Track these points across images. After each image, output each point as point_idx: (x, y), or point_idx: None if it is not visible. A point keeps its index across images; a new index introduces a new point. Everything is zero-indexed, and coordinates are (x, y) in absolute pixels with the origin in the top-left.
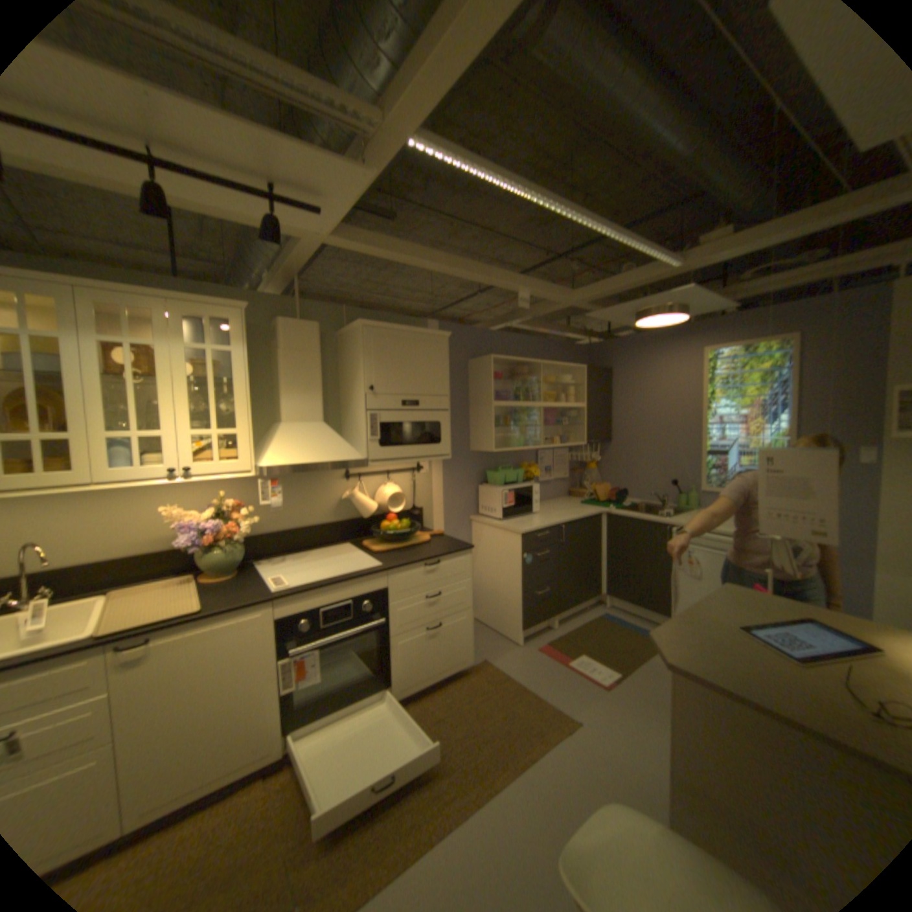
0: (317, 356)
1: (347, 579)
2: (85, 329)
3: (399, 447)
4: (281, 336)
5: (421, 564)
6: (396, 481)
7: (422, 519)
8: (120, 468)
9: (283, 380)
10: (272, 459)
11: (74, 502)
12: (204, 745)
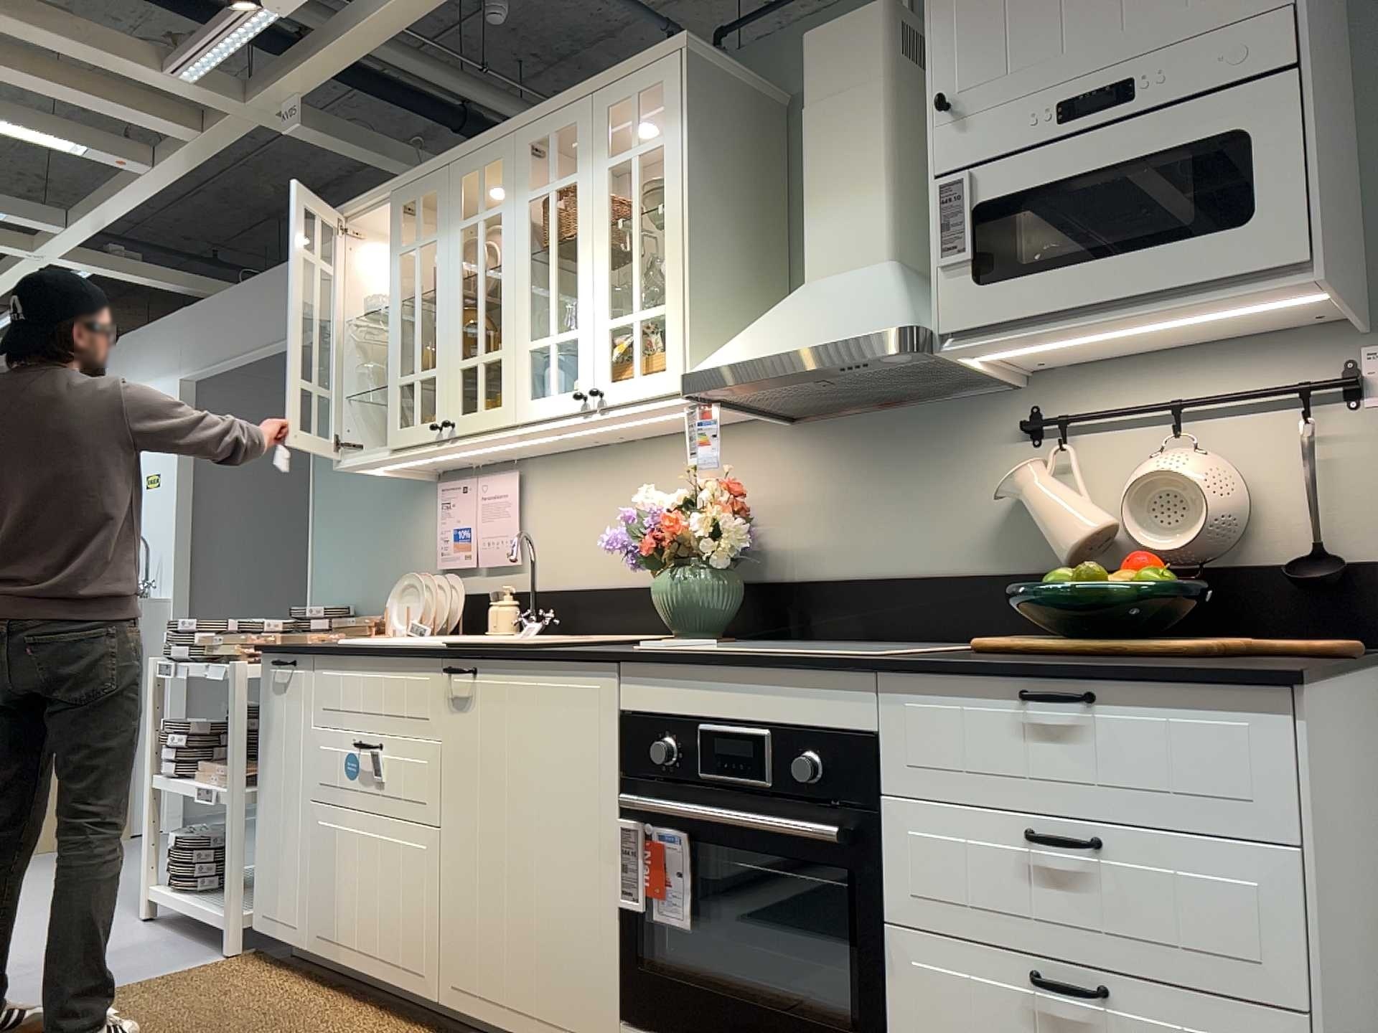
0: (874, 92)
1: (751, 660)
2: (518, 193)
3: (1041, 275)
4: (802, 81)
5: (1001, 690)
6: (1219, 447)
7: (1369, 617)
8: (535, 399)
9: (803, 184)
10: (707, 359)
11: (589, 487)
12: (514, 926)
